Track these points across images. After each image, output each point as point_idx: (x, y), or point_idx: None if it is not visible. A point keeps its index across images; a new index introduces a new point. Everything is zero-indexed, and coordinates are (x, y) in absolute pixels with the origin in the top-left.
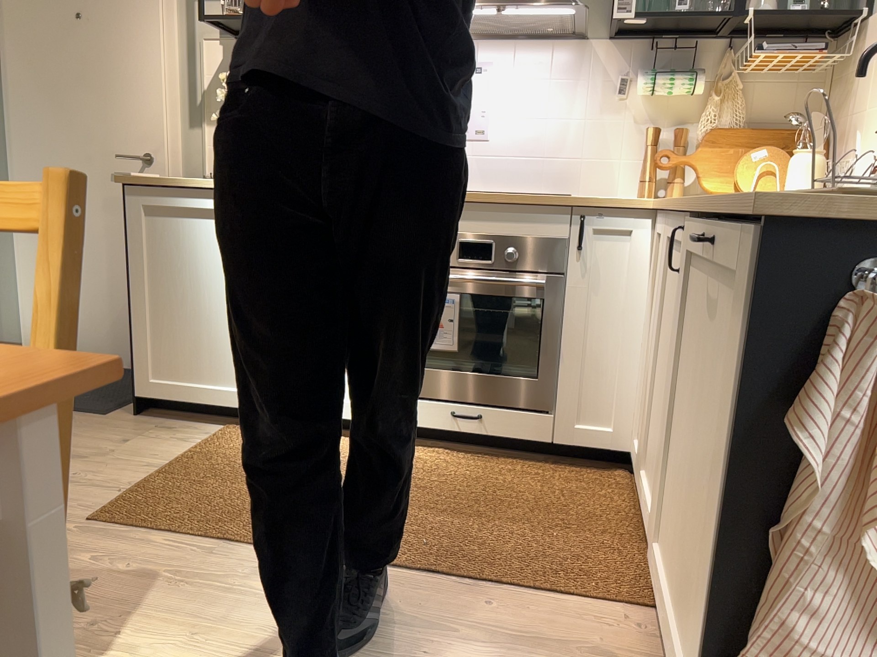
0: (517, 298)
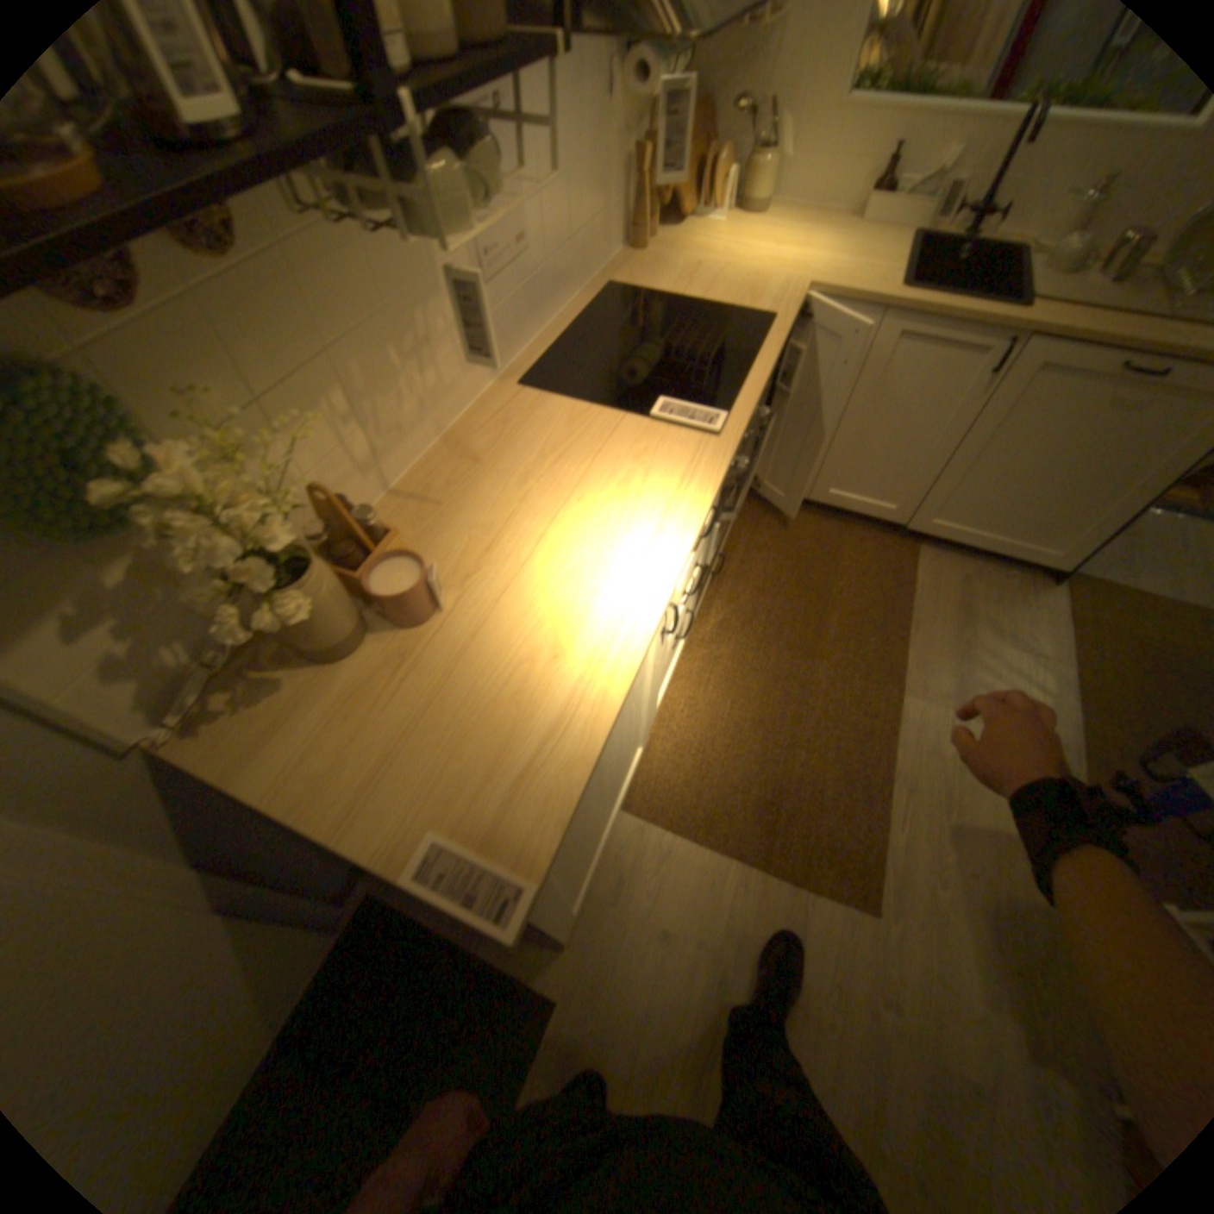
0: None
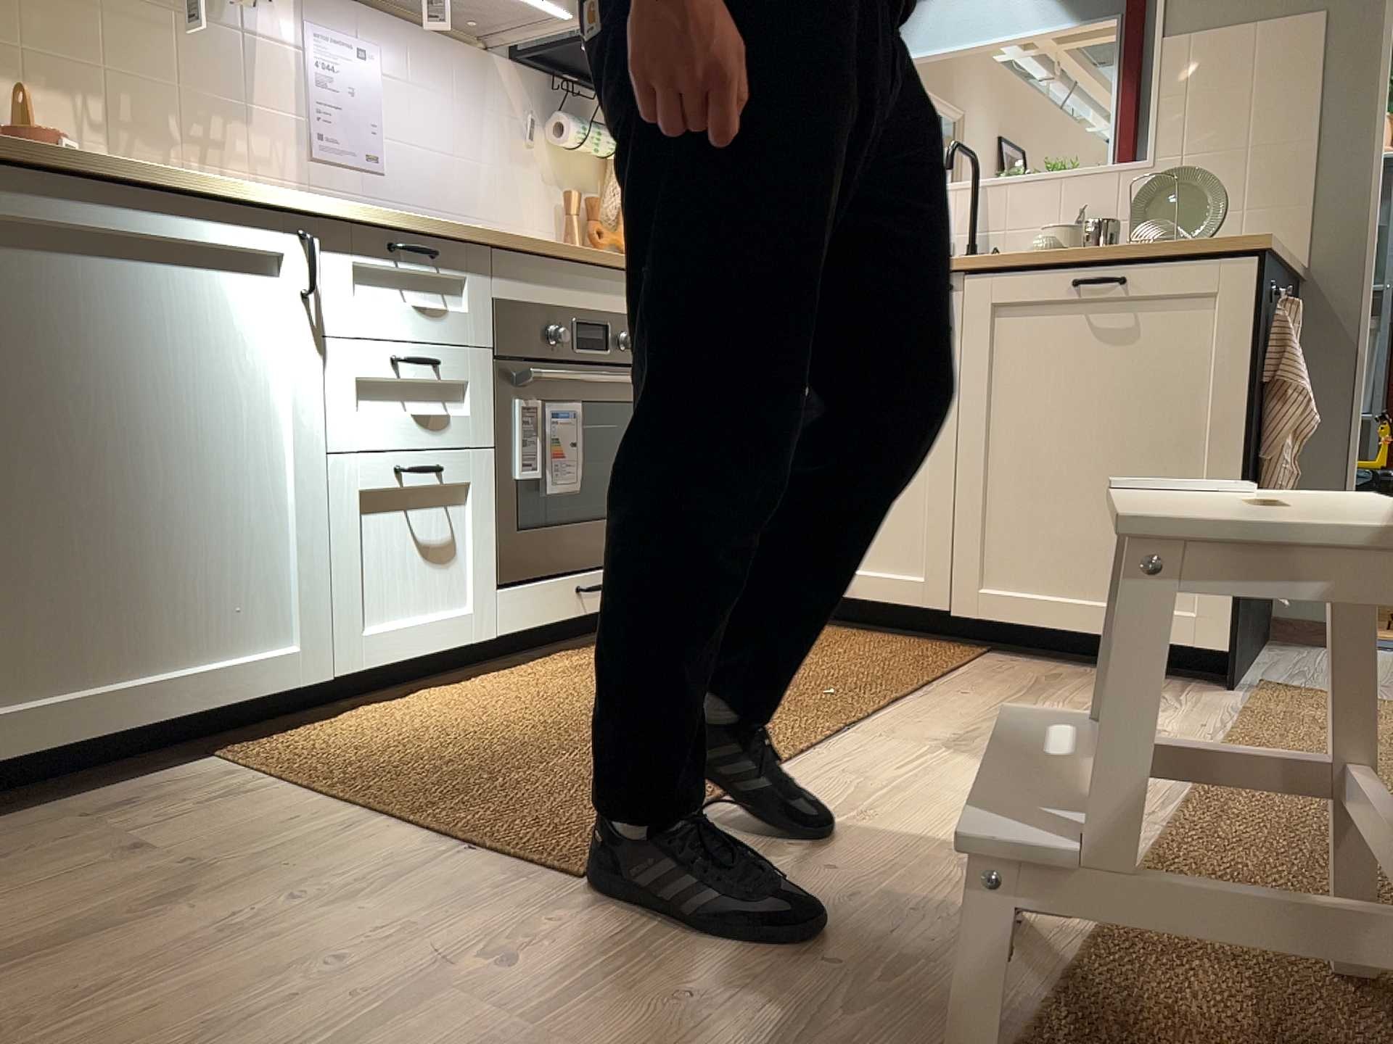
0: (615, 403)
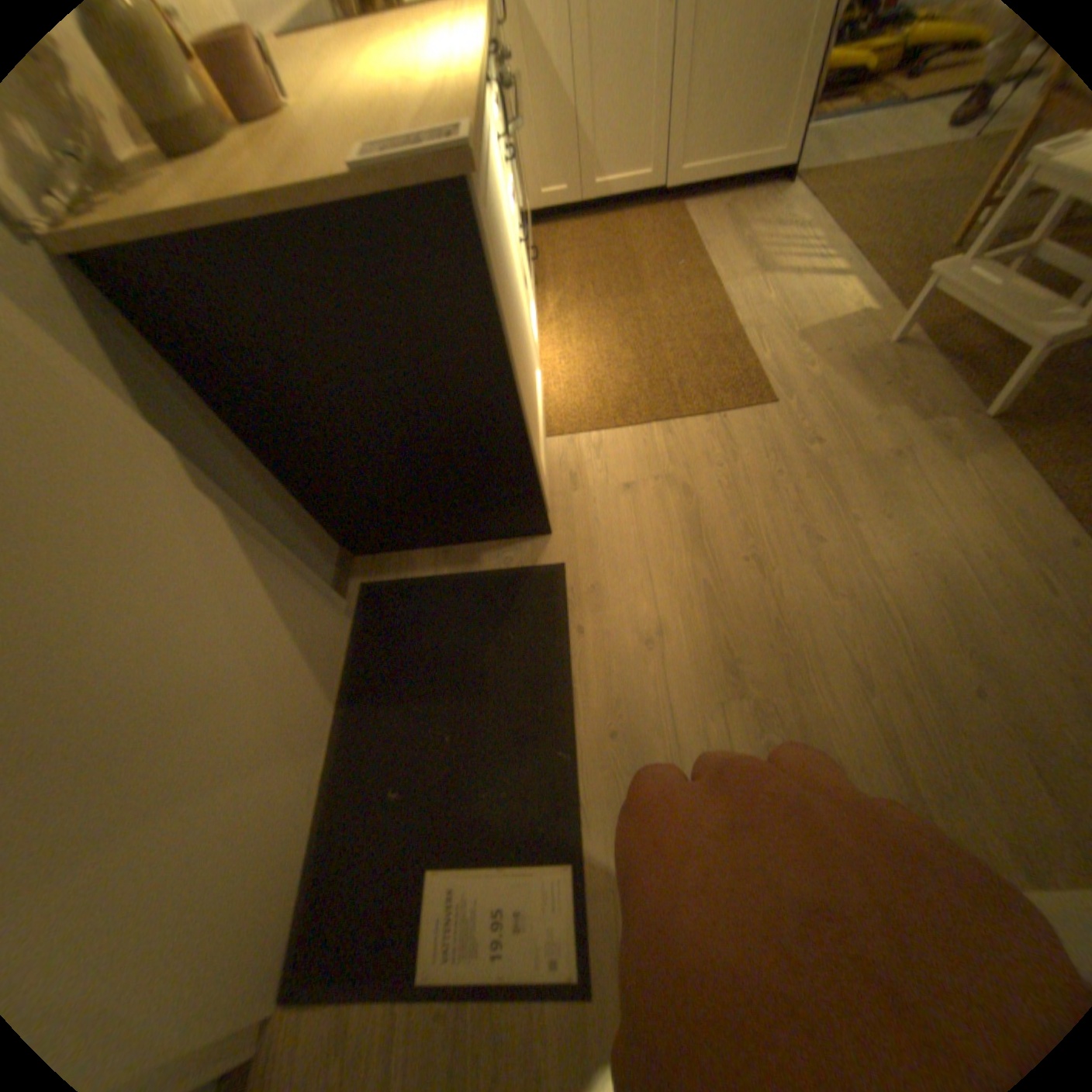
0: None
